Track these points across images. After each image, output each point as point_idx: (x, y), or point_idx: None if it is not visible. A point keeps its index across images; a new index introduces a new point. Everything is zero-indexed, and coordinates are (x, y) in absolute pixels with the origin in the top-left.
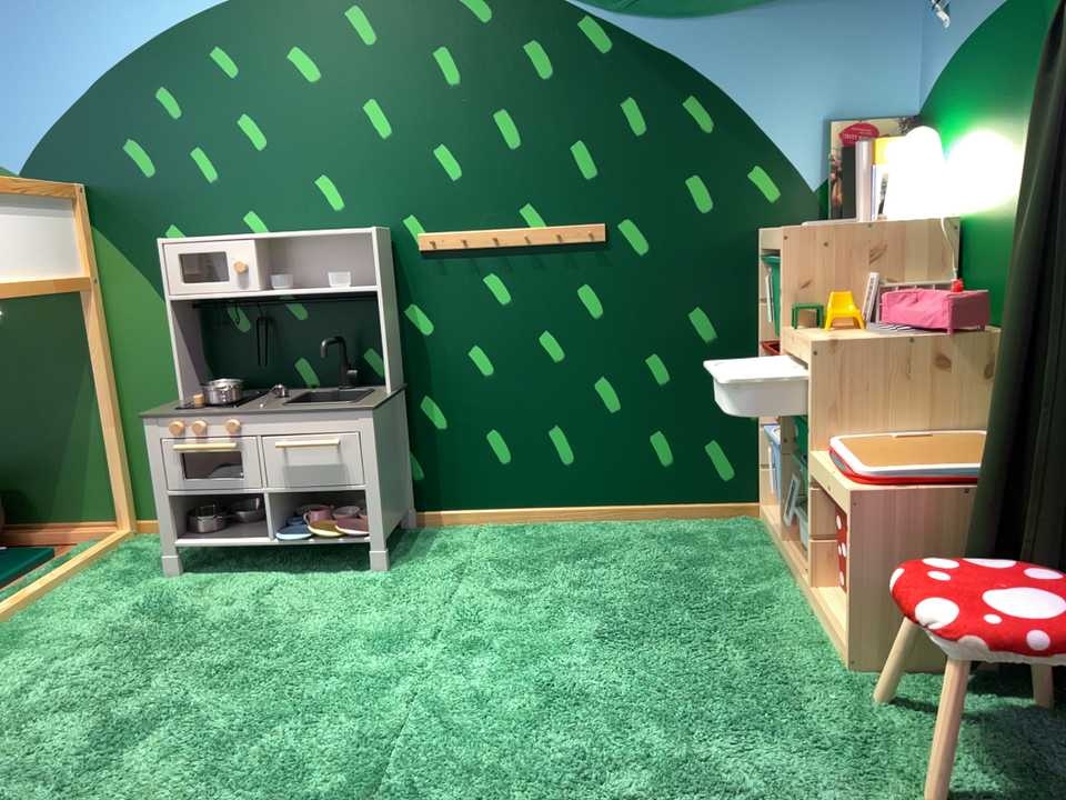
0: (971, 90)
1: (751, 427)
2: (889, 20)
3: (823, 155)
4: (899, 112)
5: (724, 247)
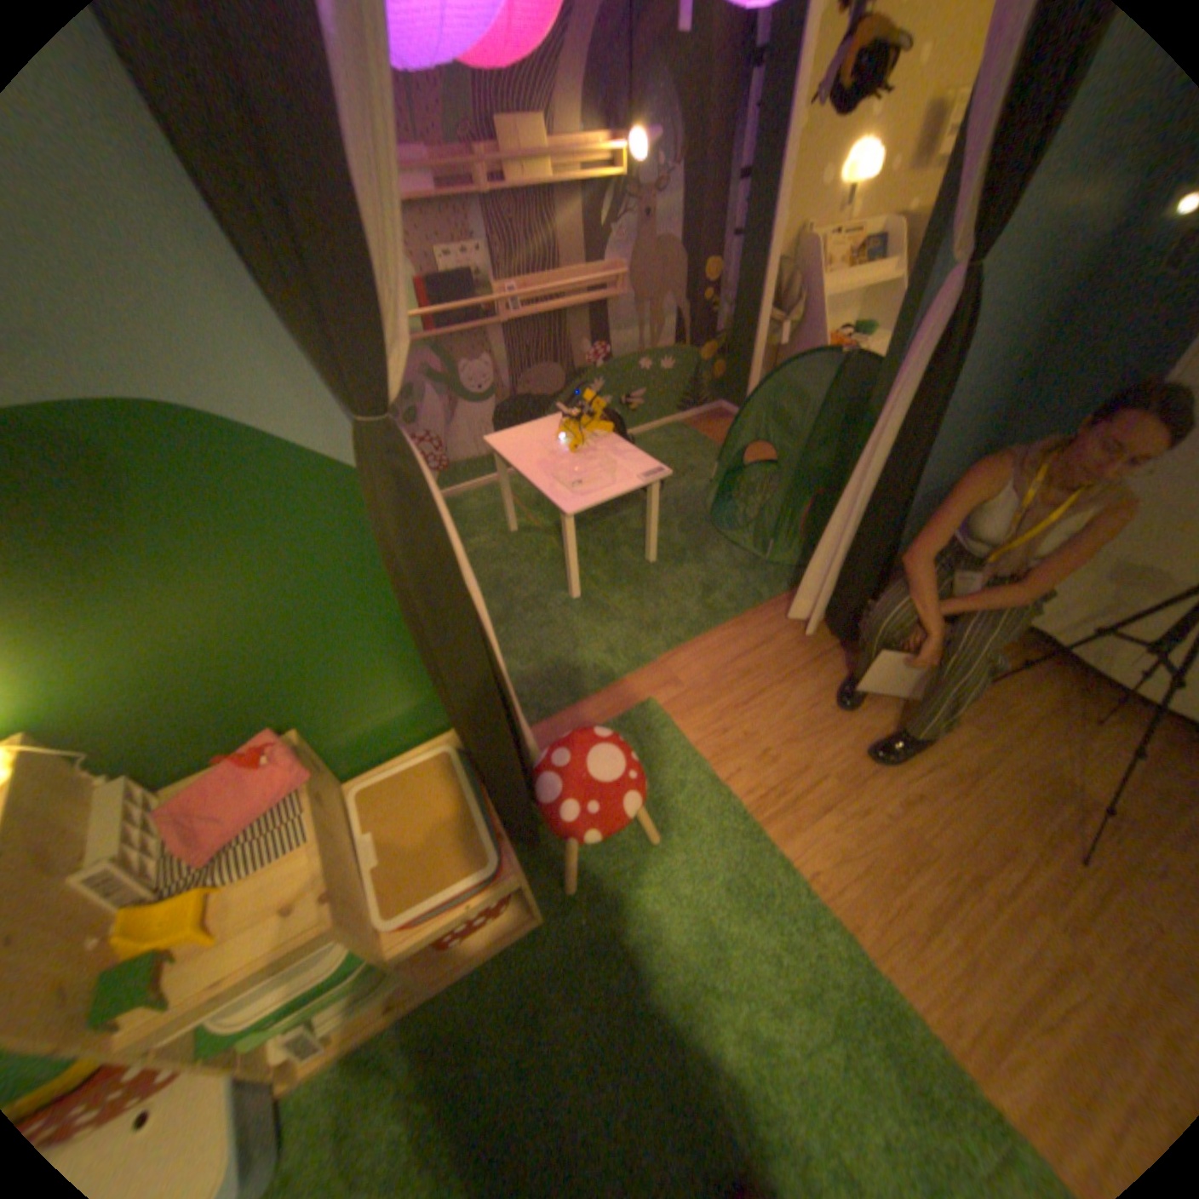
0: None
1: None
2: None
3: None
4: None
5: None
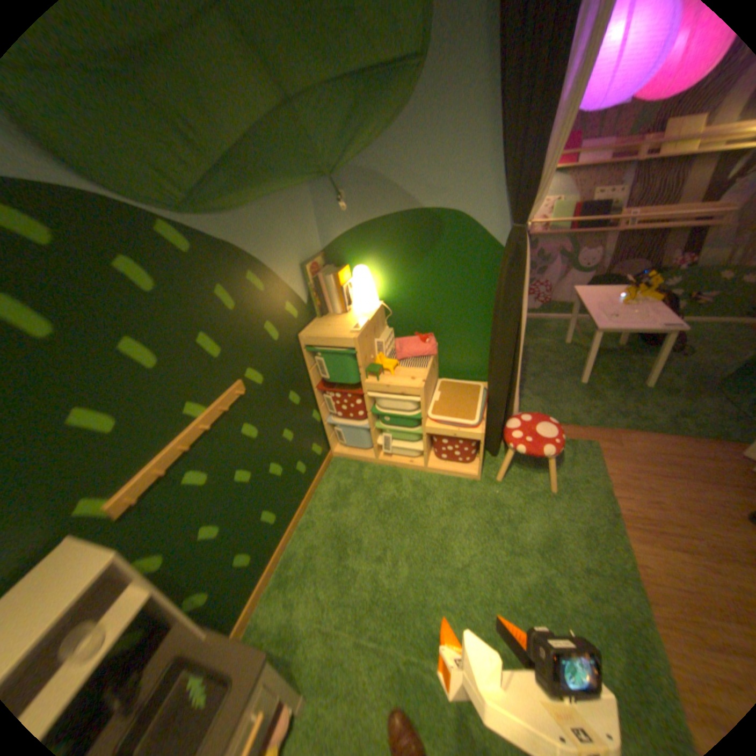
0: (378, 247)
1: (322, 425)
2: (304, 201)
3: (305, 283)
4: (318, 251)
5: (290, 352)
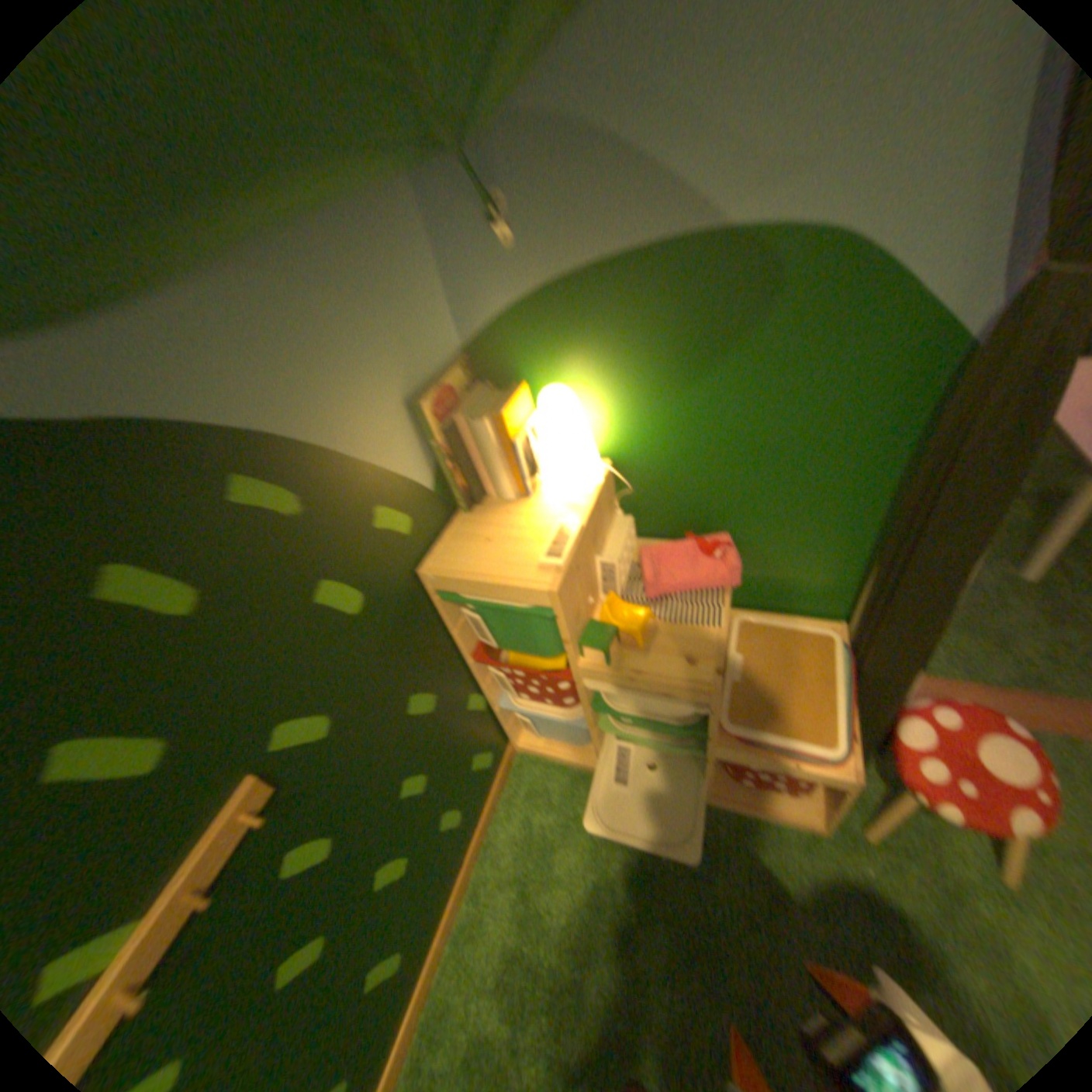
0: (600, 336)
1: (491, 716)
2: (405, 230)
3: (425, 444)
4: (455, 353)
5: (401, 620)
